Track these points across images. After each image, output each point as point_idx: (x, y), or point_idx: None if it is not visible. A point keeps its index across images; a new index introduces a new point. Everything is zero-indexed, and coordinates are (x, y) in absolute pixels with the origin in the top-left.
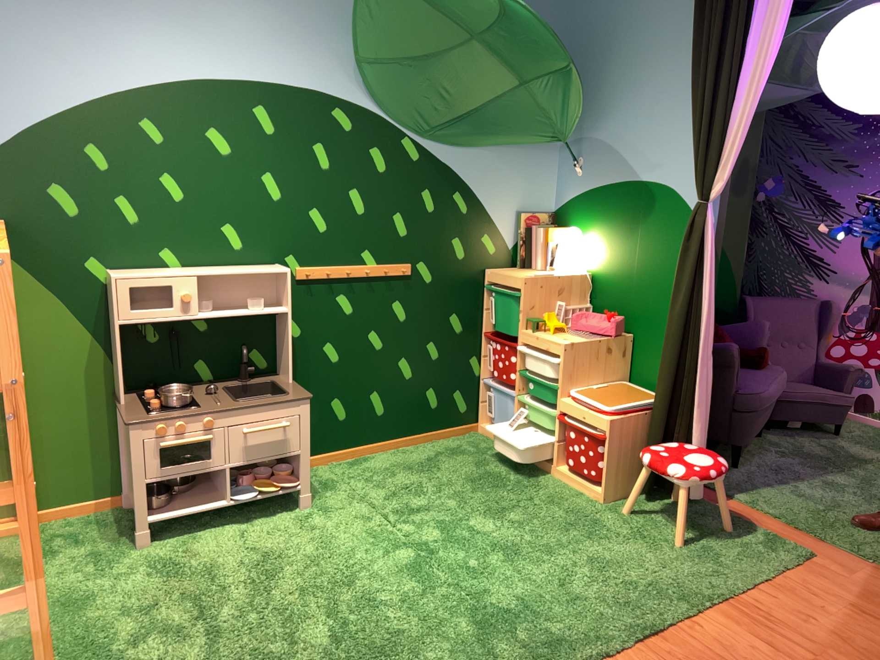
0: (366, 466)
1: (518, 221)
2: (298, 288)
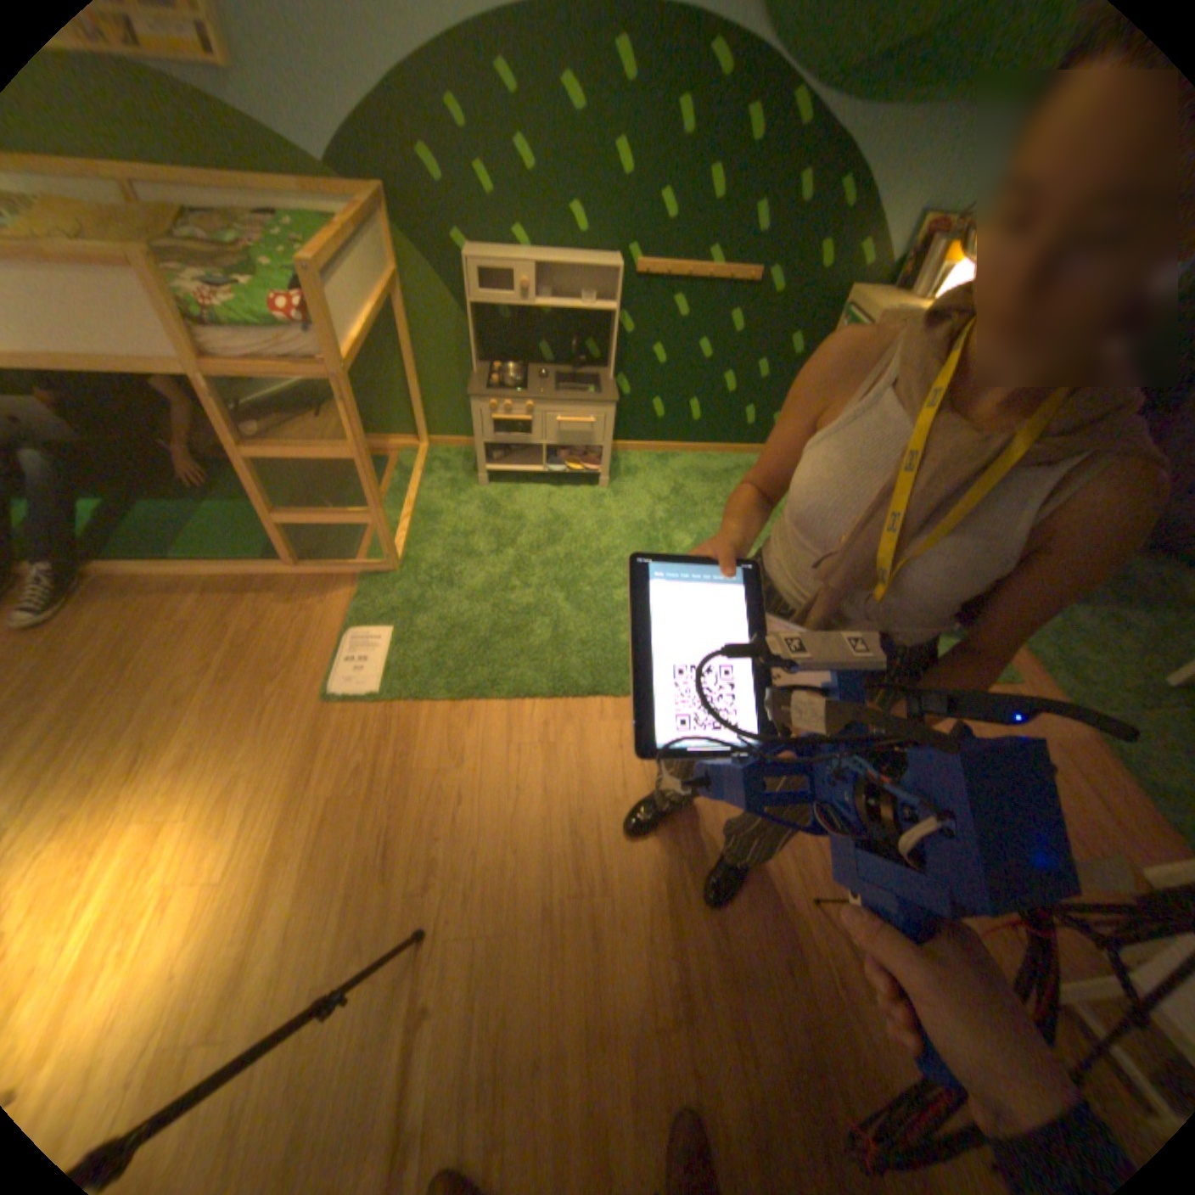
0: (666, 466)
1: (921, 226)
2: (635, 284)
